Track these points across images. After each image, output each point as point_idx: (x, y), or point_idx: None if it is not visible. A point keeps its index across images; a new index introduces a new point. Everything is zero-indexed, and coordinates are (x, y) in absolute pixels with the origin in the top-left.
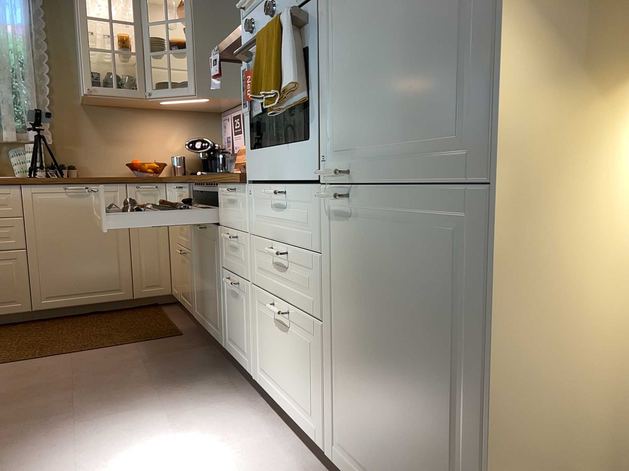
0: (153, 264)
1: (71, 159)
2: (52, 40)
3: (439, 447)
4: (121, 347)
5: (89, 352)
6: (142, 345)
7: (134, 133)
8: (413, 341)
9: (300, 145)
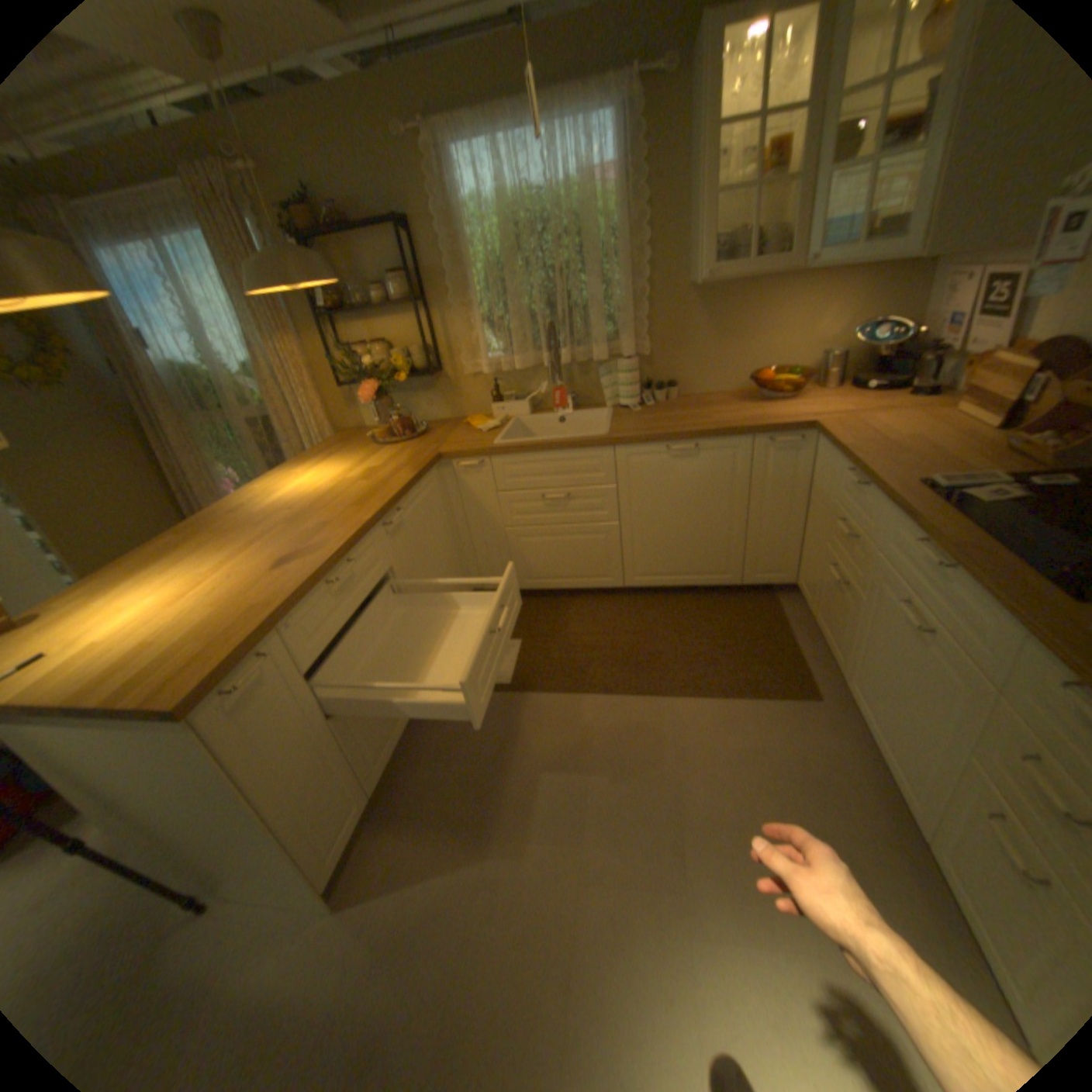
0: (776, 546)
1: (670, 370)
2: (654, 176)
3: None
4: (732, 703)
5: (691, 699)
6: (762, 709)
7: (766, 318)
8: None
9: None
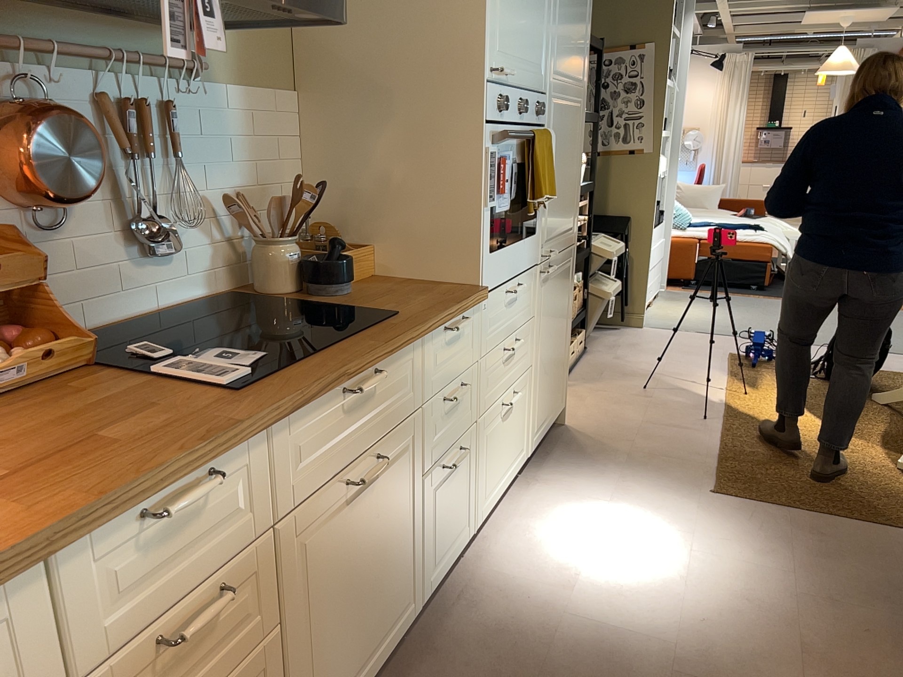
0: None
1: None
2: None
3: (561, 359)
4: None
5: None
6: None
7: None
8: (560, 322)
9: (530, 238)
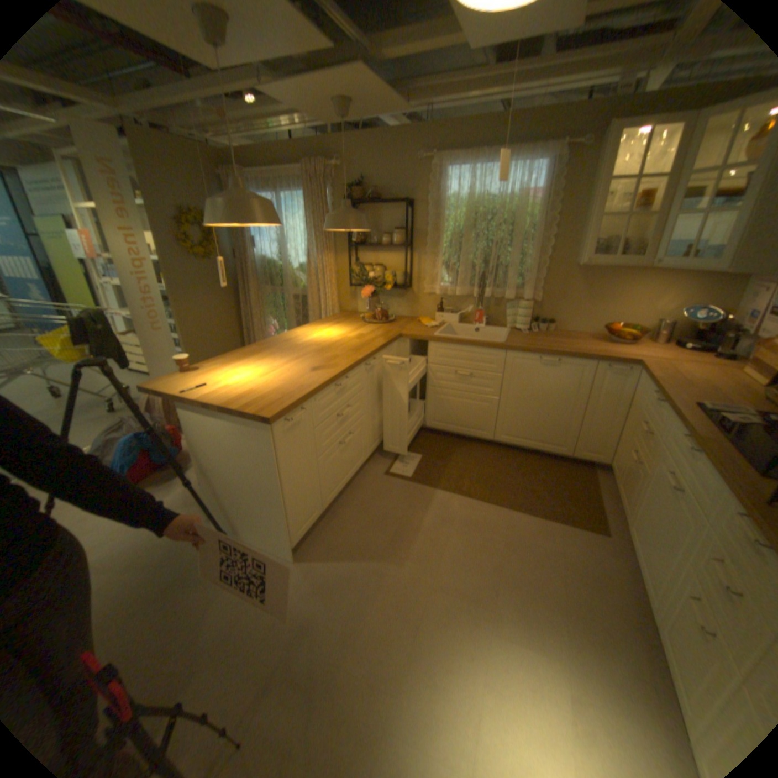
0: (602, 436)
1: (553, 313)
2: (566, 198)
3: None
4: (549, 523)
5: (523, 514)
6: (568, 531)
7: (624, 292)
8: None
9: None
